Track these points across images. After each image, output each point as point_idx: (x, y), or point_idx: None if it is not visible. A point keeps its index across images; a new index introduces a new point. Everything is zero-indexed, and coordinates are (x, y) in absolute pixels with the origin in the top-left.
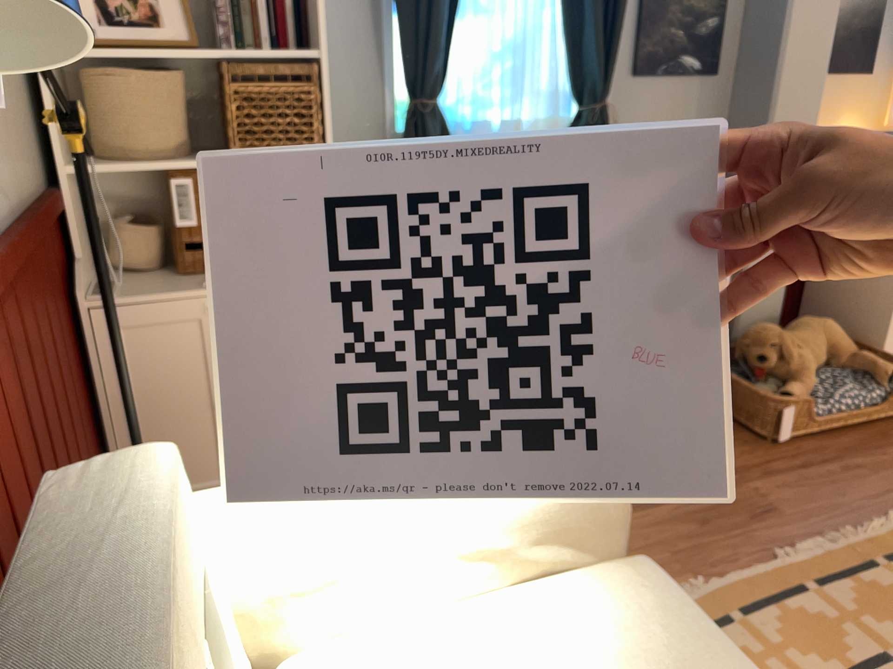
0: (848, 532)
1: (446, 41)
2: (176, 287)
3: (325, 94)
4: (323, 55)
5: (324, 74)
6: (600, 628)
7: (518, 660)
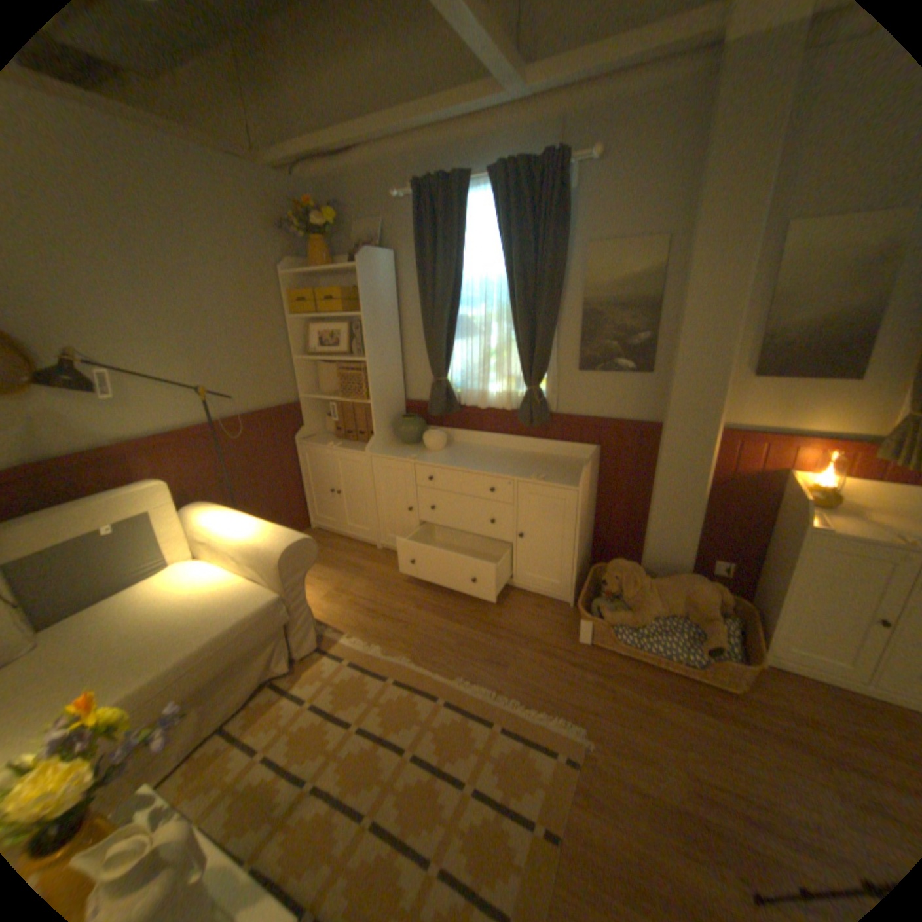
0: (514, 705)
1: (447, 351)
2: (324, 442)
3: (374, 375)
4: (368, 360)
5: (369, 368)
6: (224, 600)
7: (202, 591)
